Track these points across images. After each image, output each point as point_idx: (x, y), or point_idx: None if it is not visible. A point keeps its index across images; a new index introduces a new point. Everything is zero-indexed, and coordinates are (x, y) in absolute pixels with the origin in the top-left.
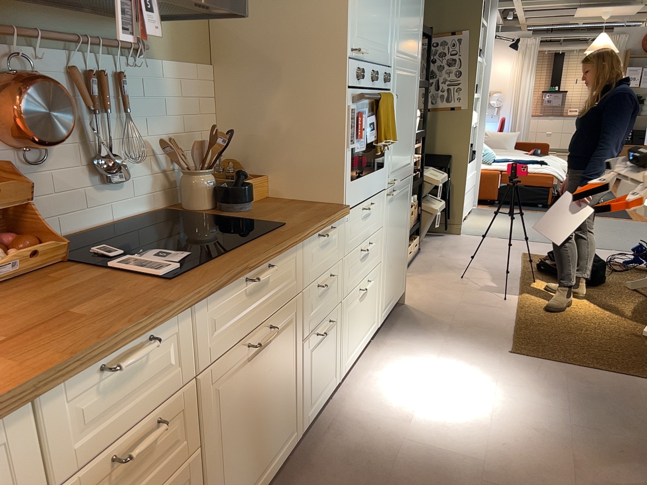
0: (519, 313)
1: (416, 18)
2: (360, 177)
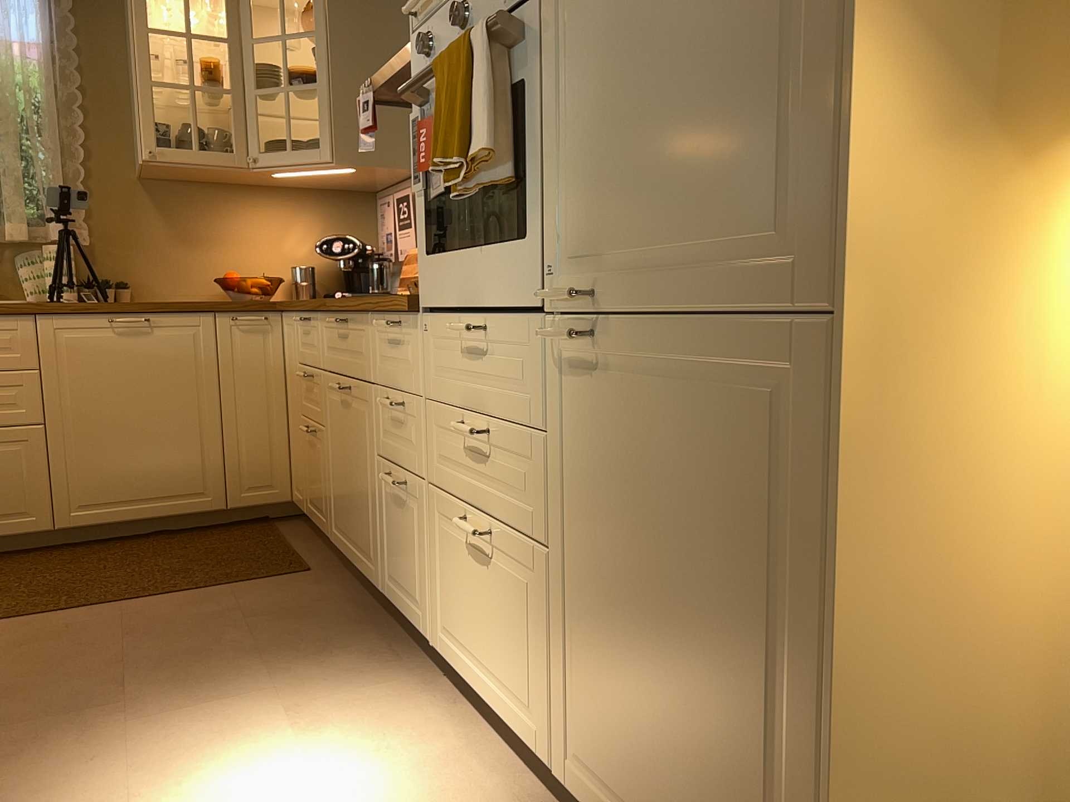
0: None
1: None
2: (456, 253)
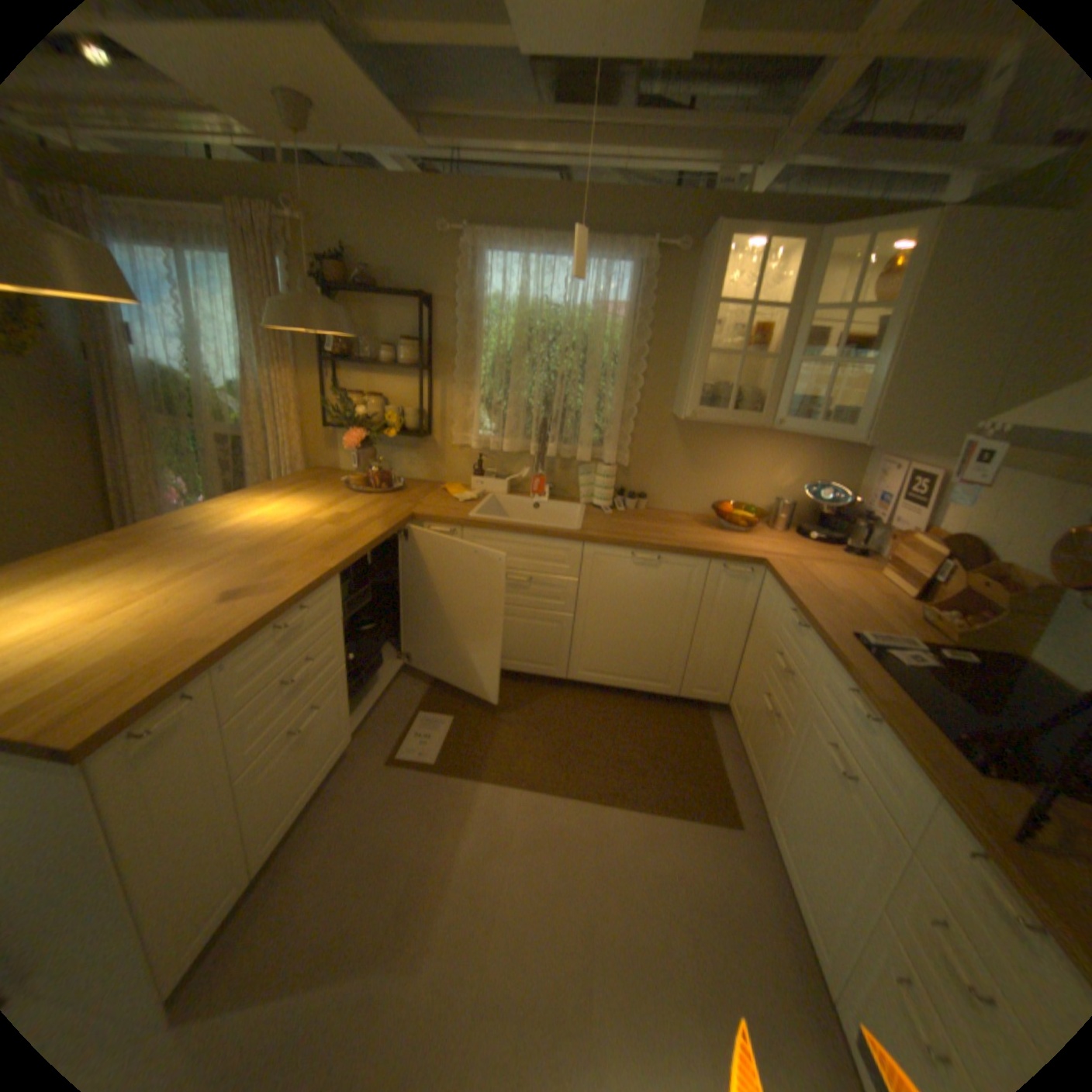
0: None
1: None
2: None
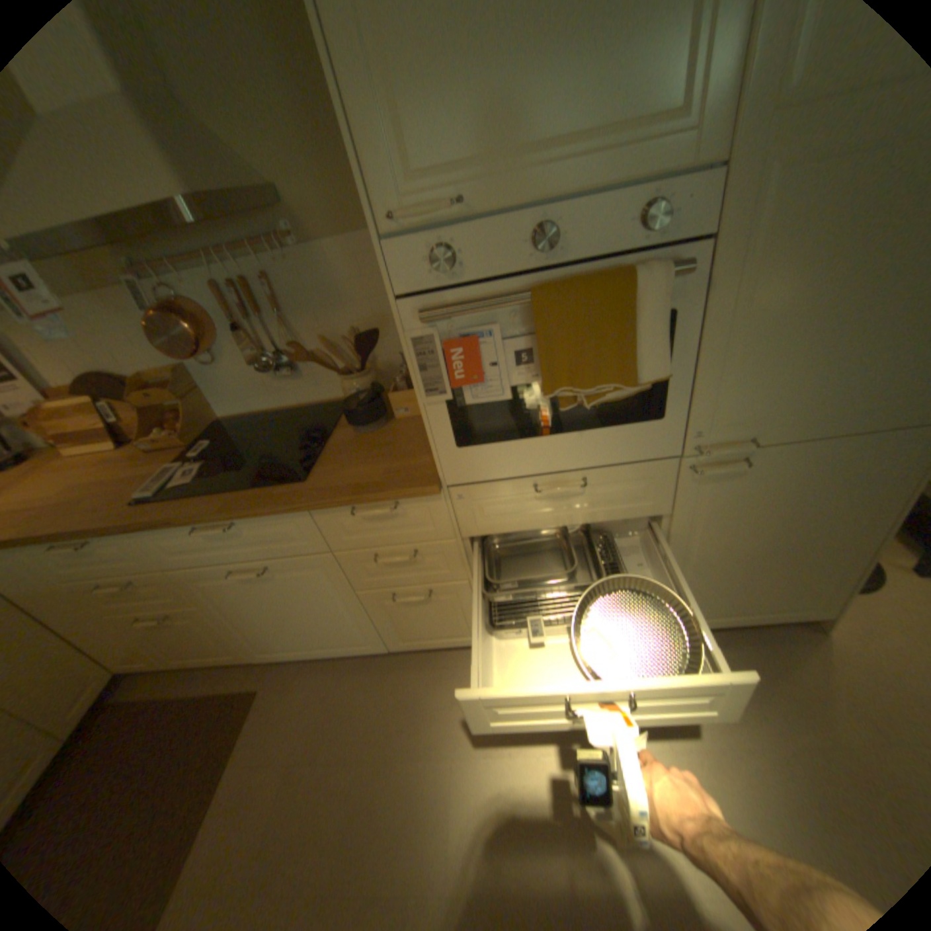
0: None
1: None
2: (514, 438)
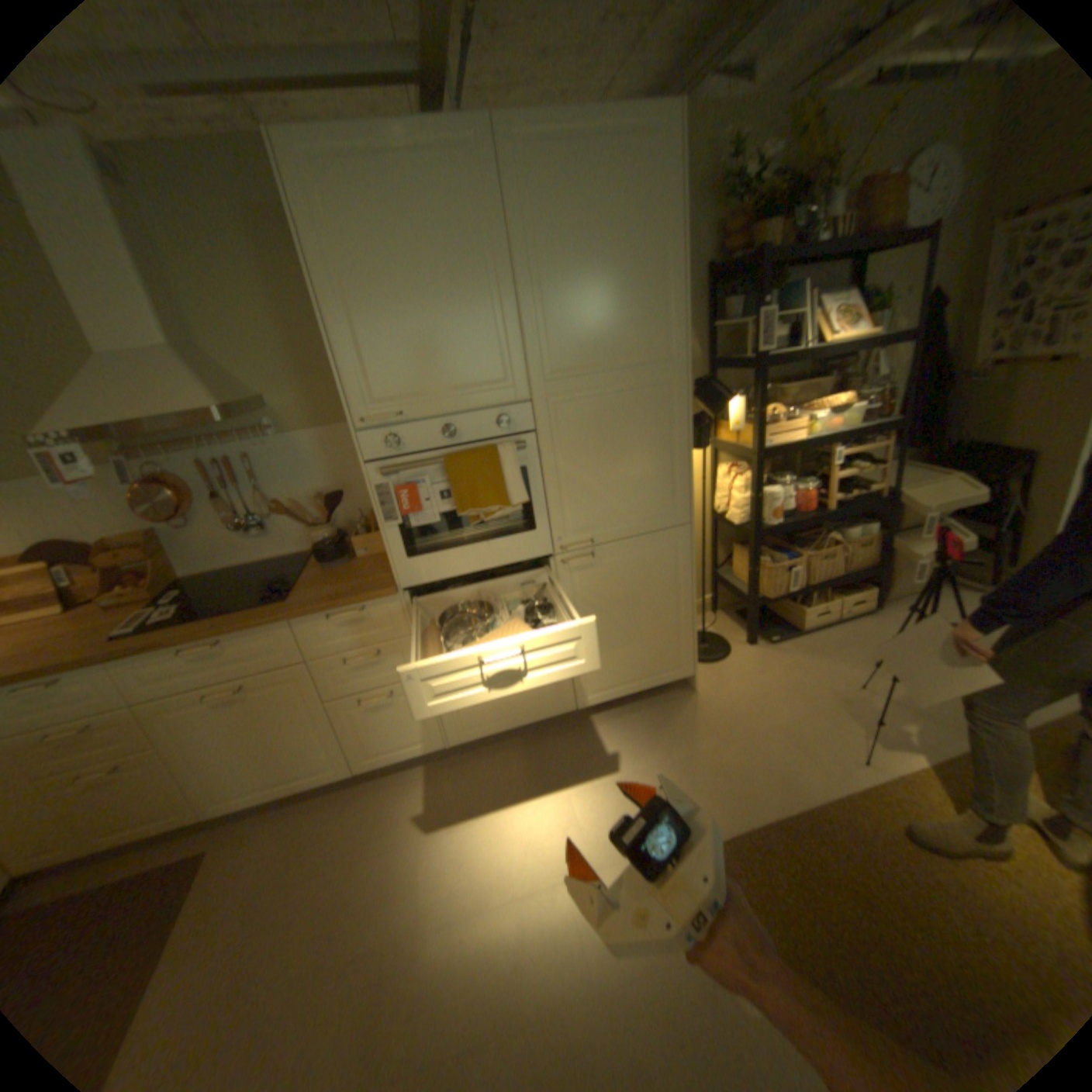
0: (841, 806)
1: (638, 293)
2: (446, 550)
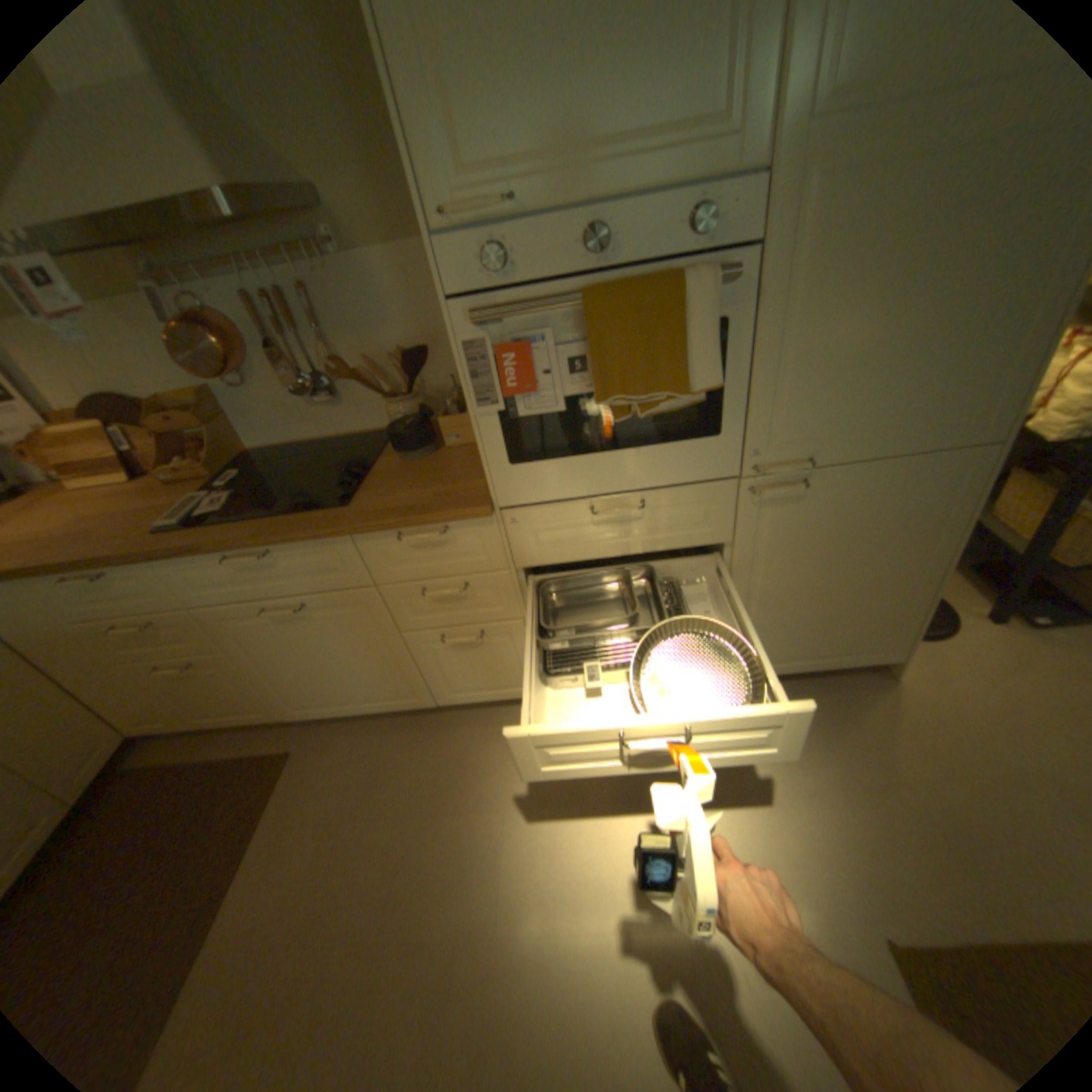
0: None
1: None
2: (569, 456)
